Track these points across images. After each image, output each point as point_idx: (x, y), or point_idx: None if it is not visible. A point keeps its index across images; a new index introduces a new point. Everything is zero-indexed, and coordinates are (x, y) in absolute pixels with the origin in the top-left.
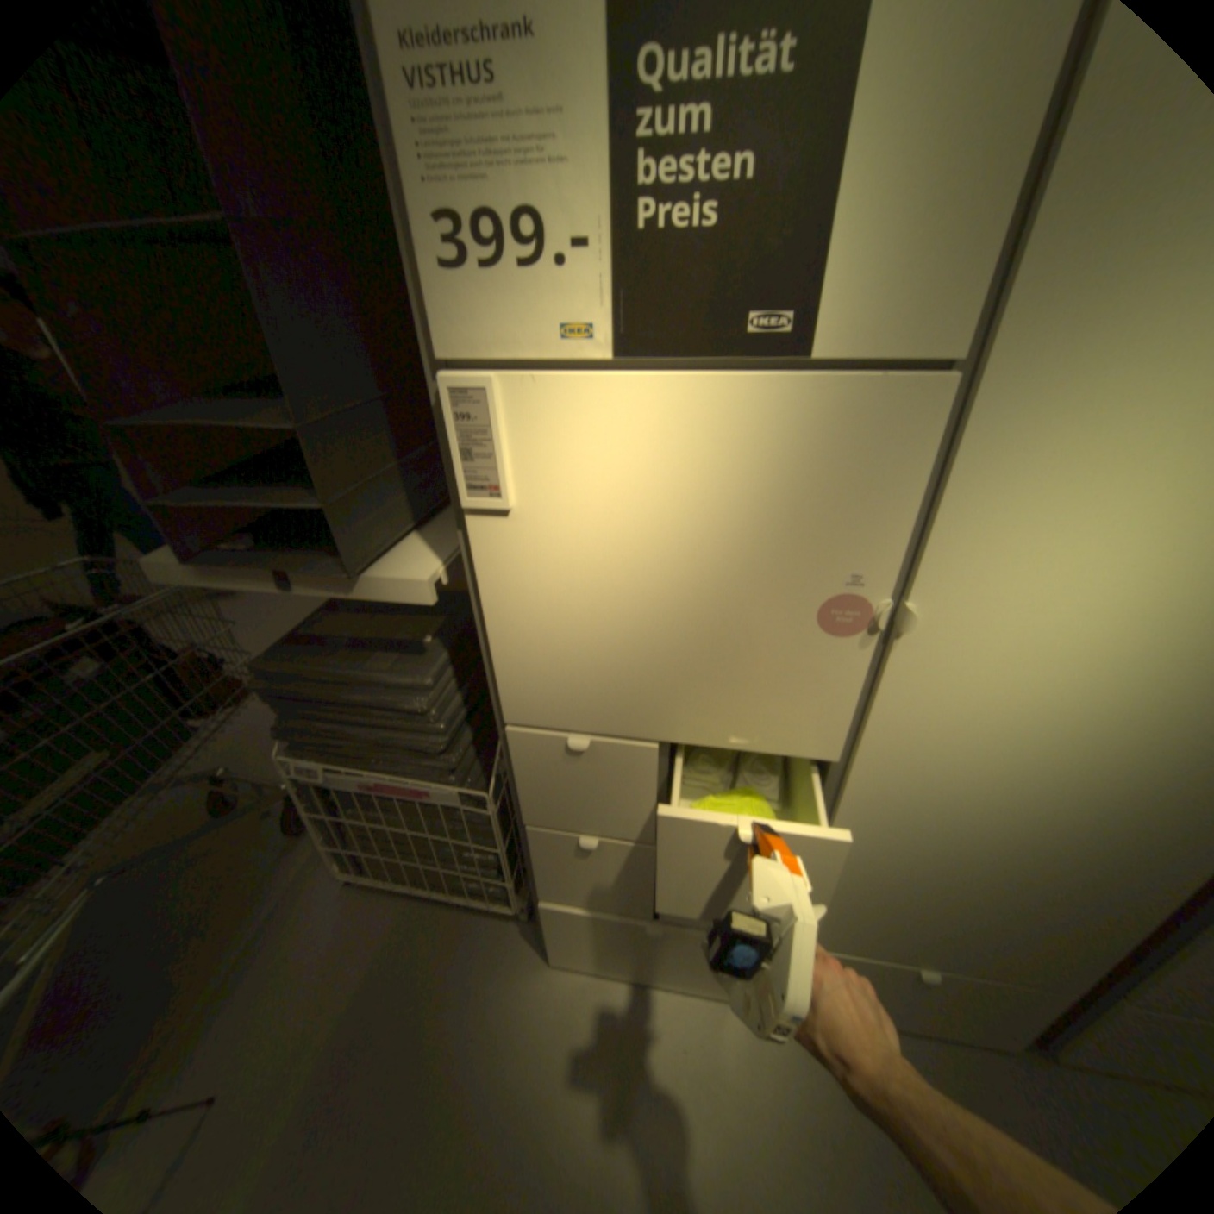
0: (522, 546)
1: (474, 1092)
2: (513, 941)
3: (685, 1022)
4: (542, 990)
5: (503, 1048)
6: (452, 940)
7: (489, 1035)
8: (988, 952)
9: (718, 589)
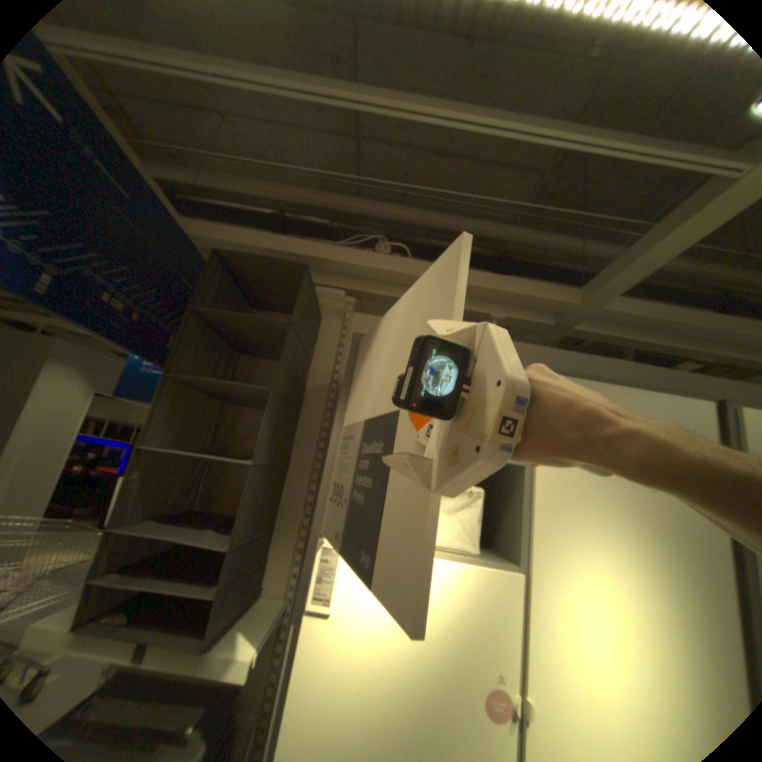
0: (330, 640)
1: None
2: None
3: None
4: None
5: None
6: None
7: None
8: None
9: (434, 682)
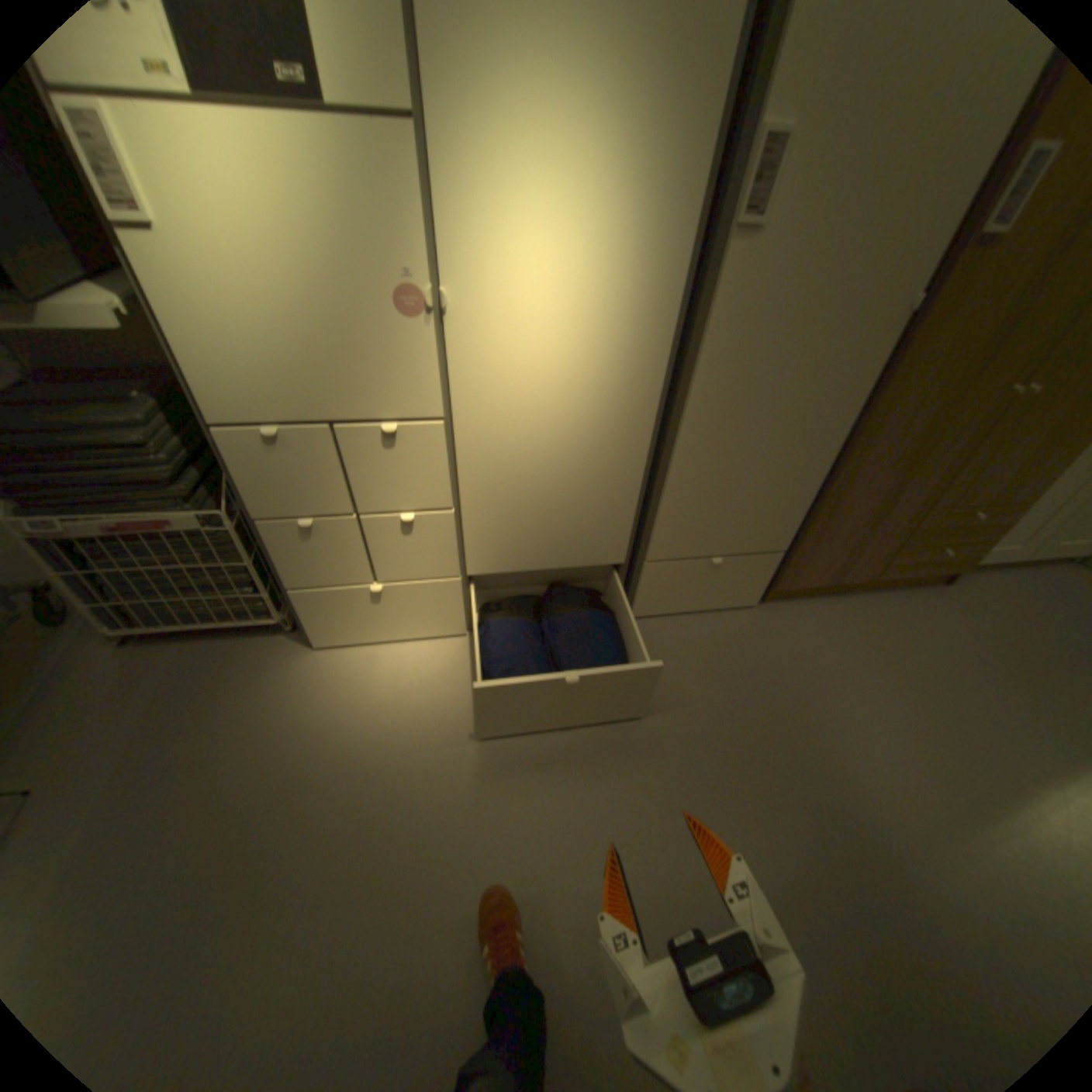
0: (175, 260)
1: (265, 727)
2: (284, 646)
3: (416, 656)
4: (311, 666)
5: (285, 701)
6: (232, 657)
7: (272, 697)
8: (570, 545)
9: (327, 289)
